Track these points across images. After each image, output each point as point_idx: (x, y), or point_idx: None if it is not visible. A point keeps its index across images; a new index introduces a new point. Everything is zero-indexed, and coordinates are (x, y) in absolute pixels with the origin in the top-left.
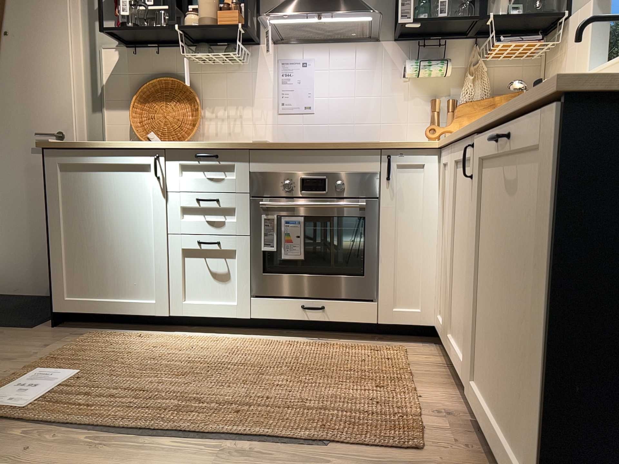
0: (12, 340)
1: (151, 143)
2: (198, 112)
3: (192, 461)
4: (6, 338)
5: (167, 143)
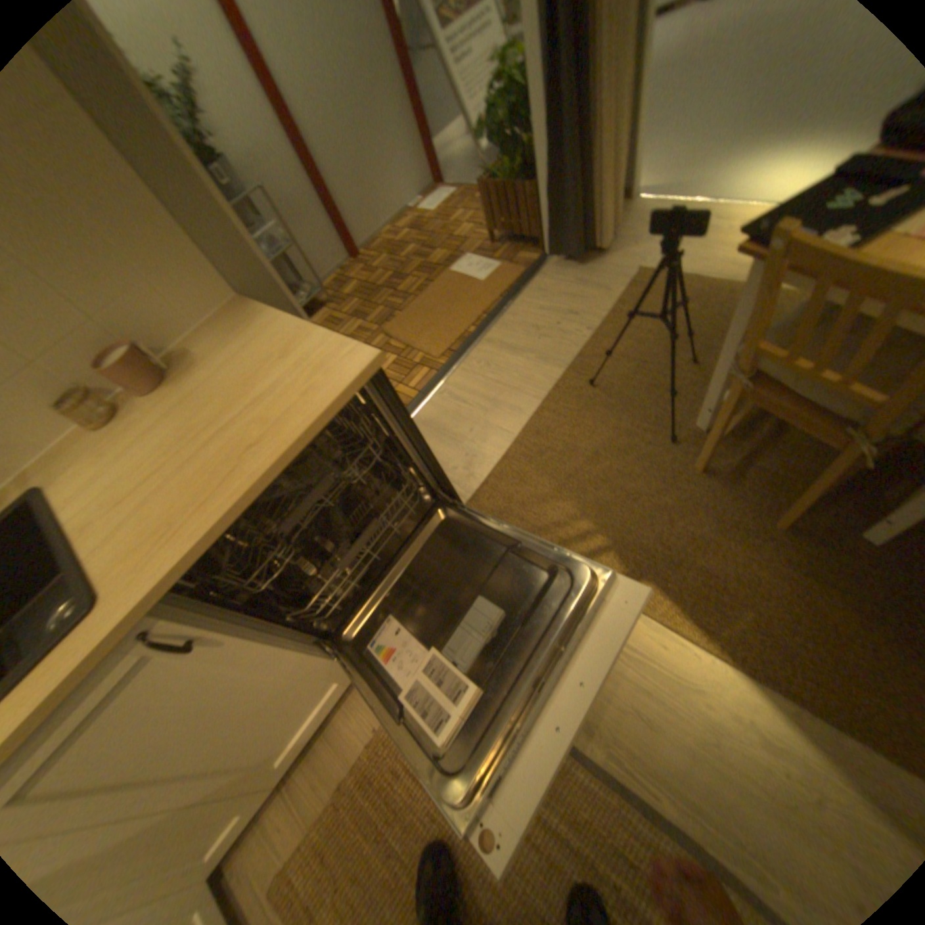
0: None
1: None
2: None
3: (640, 763)
4: None
5: None
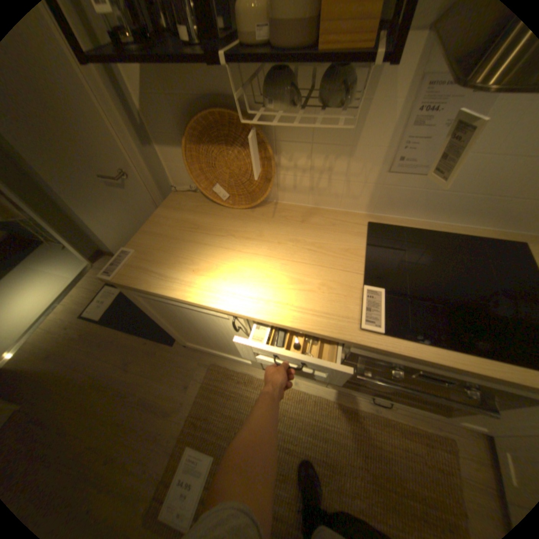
0: (162, 370)
1: (225, 306)
2: (273, 167)
3: None
4: (158, 366)
5: (245, 302)
